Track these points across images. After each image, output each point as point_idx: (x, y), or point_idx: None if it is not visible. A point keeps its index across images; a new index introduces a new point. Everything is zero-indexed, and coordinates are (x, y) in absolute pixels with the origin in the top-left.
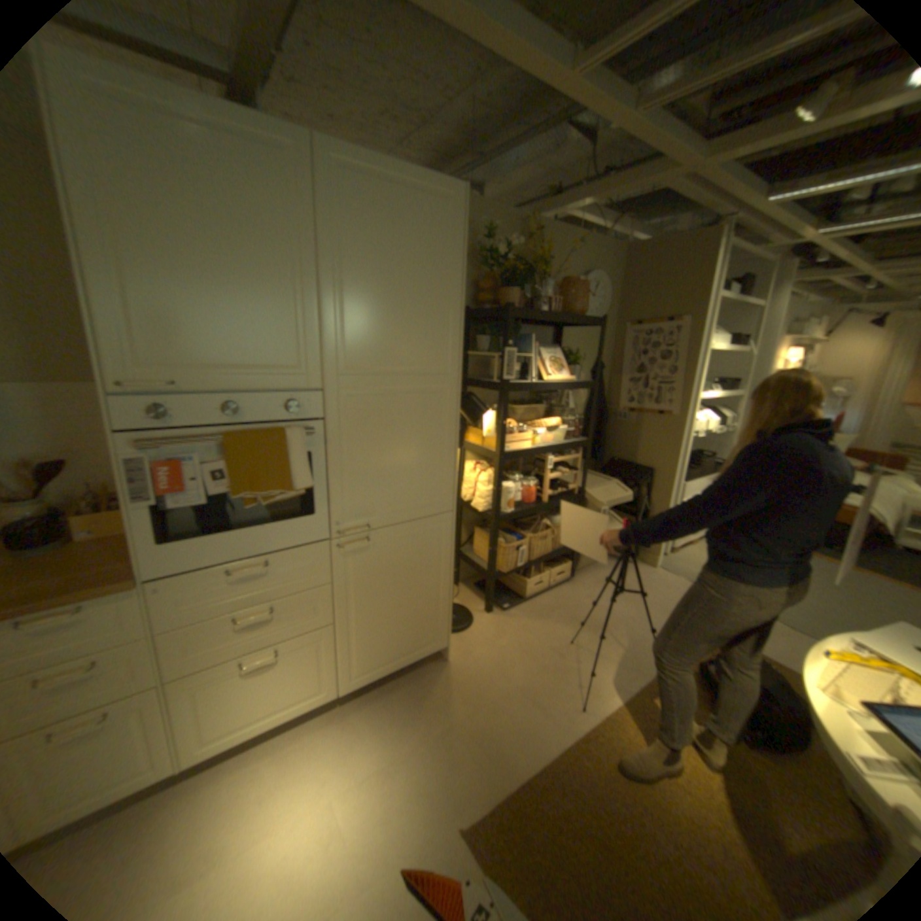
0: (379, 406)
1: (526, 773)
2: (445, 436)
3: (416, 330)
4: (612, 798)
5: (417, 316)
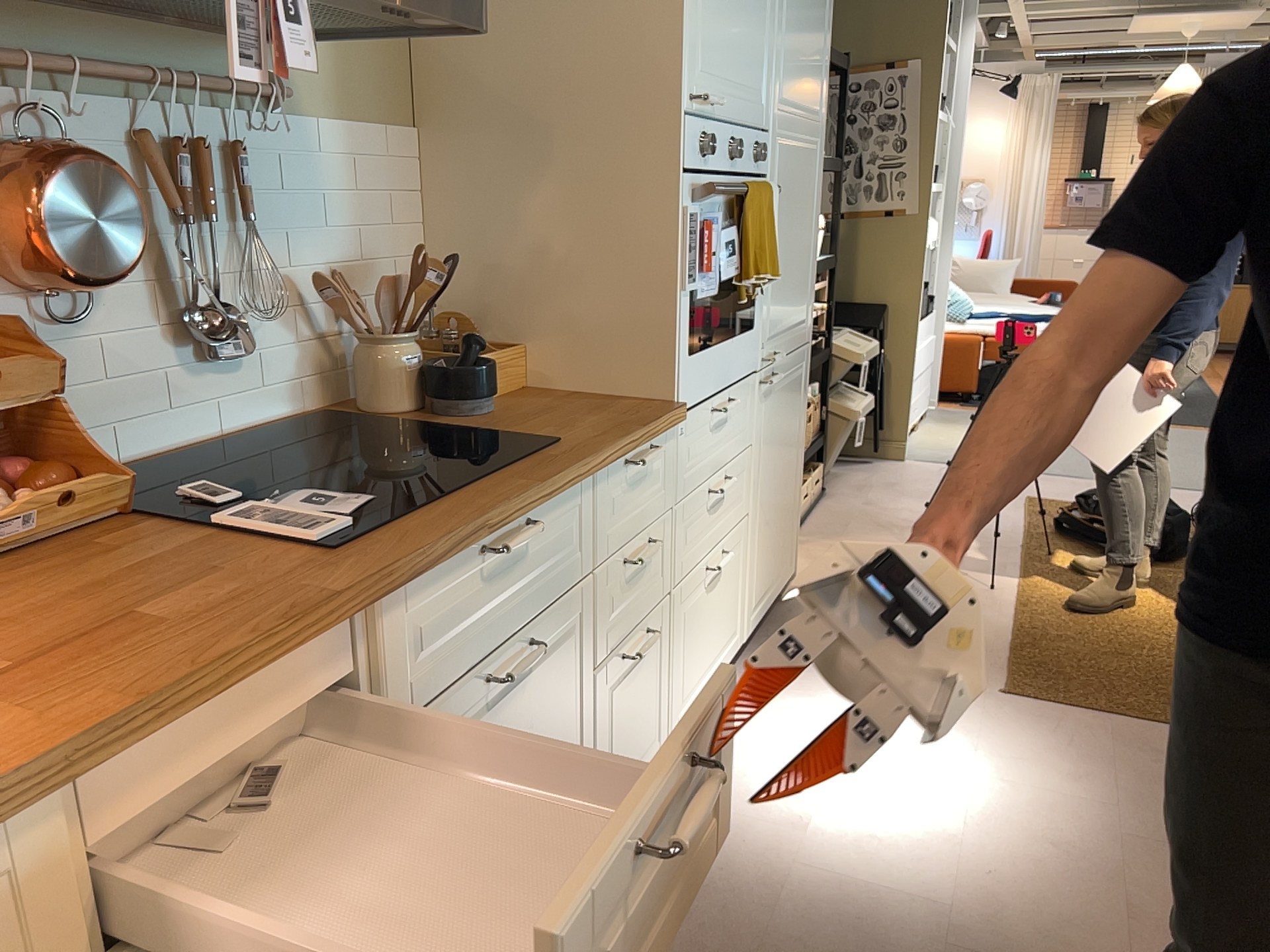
0: (791, 164)
1: (999, 641)
2: (814, 219)
3: (813, 52)
4: (1087, 628)
5: (814, 33)
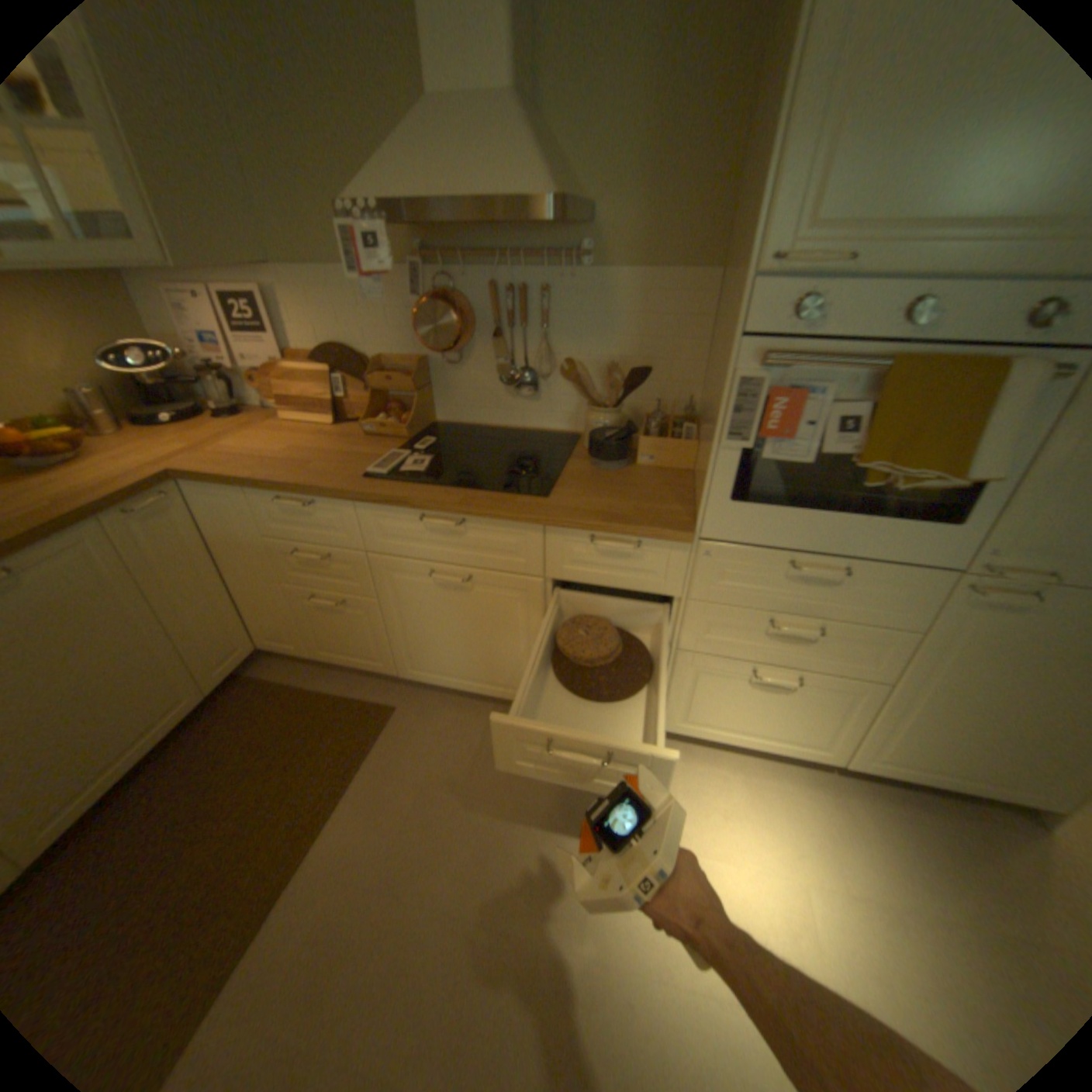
0: None
1: None
2: None
3: None
4: None
5: None
